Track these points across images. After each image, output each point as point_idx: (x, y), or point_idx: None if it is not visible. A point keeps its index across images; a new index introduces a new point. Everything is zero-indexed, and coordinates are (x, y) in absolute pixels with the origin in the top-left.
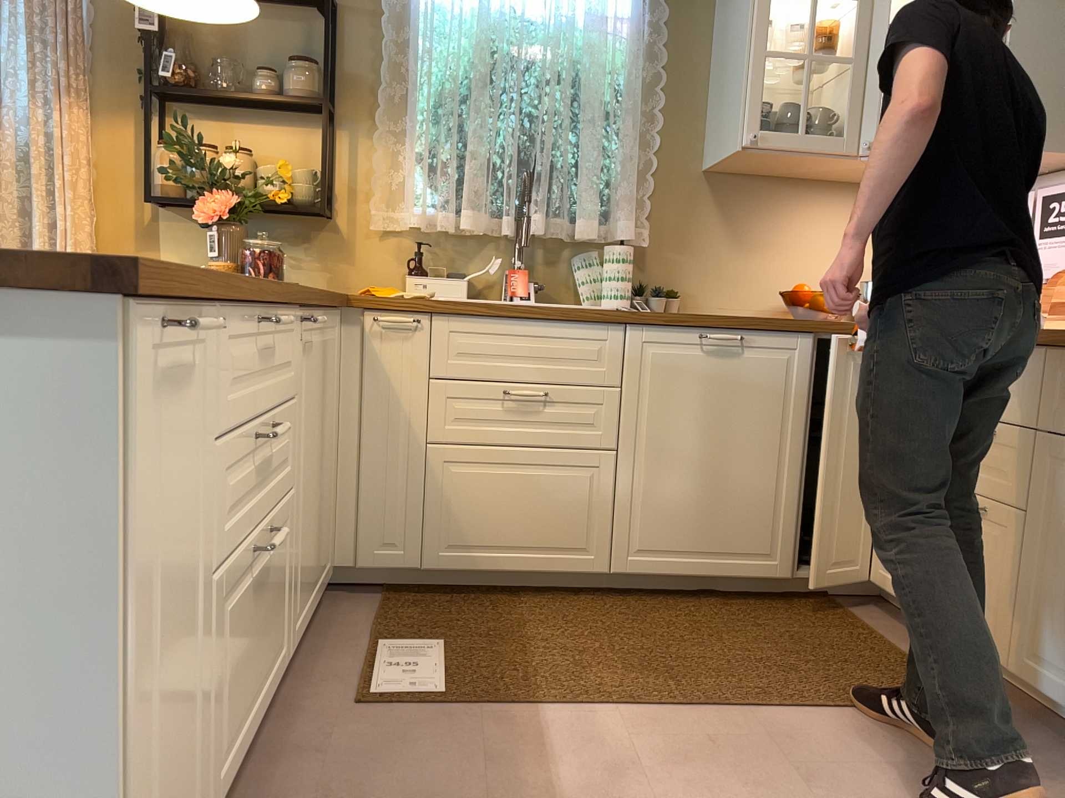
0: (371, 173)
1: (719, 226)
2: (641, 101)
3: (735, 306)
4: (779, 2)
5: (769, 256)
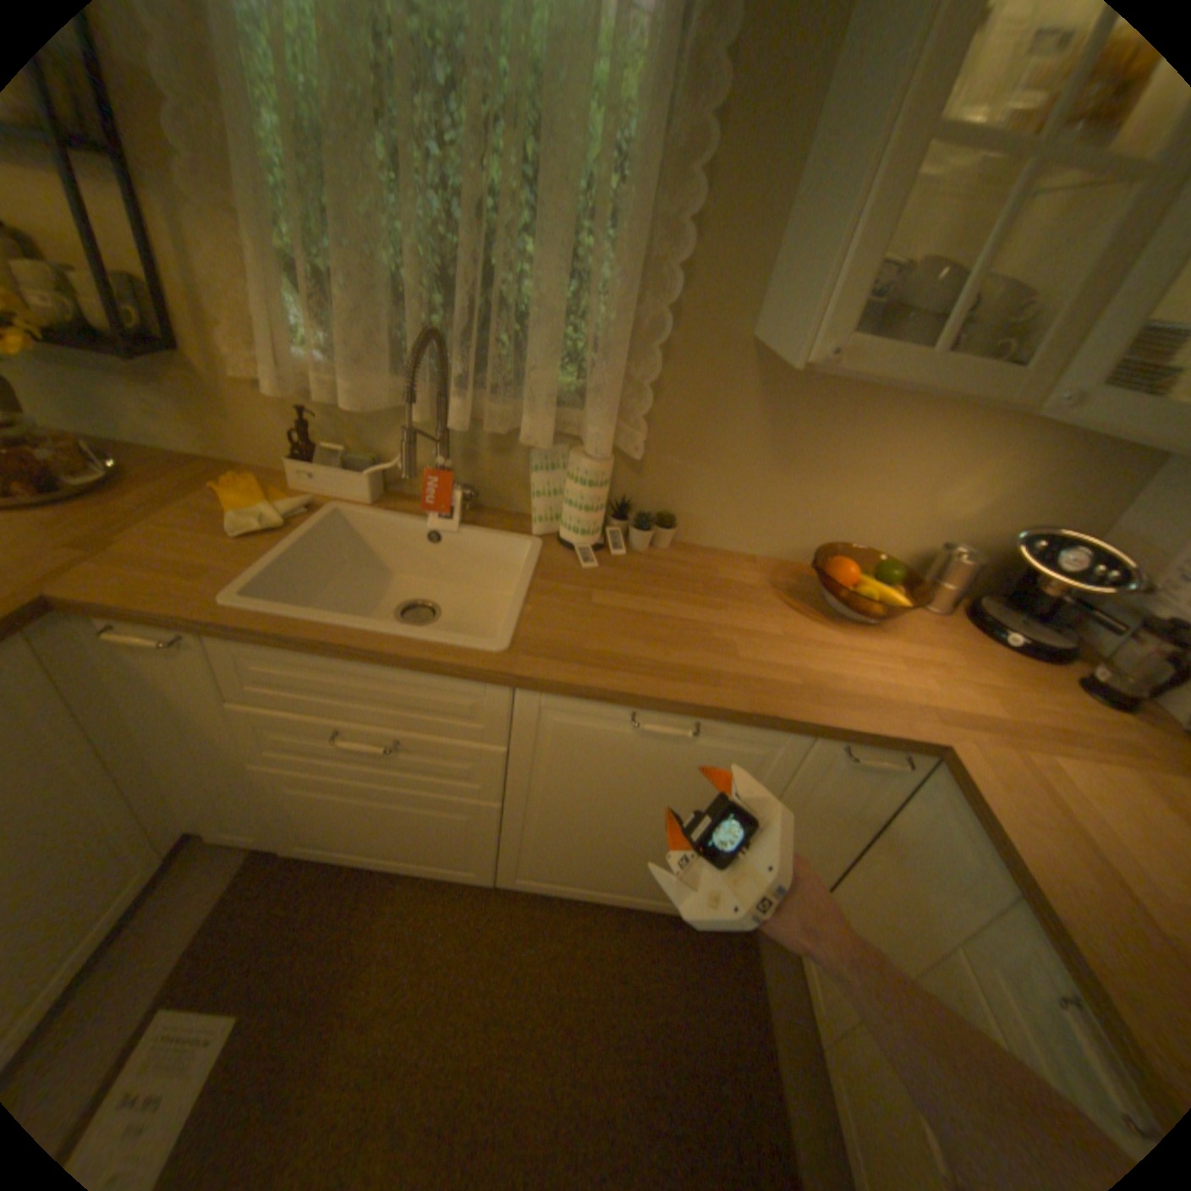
0: (213, 280)
1: (757, 431)
2: (666, 184)
3: (751, 541)
4: None
5: (821, 483)
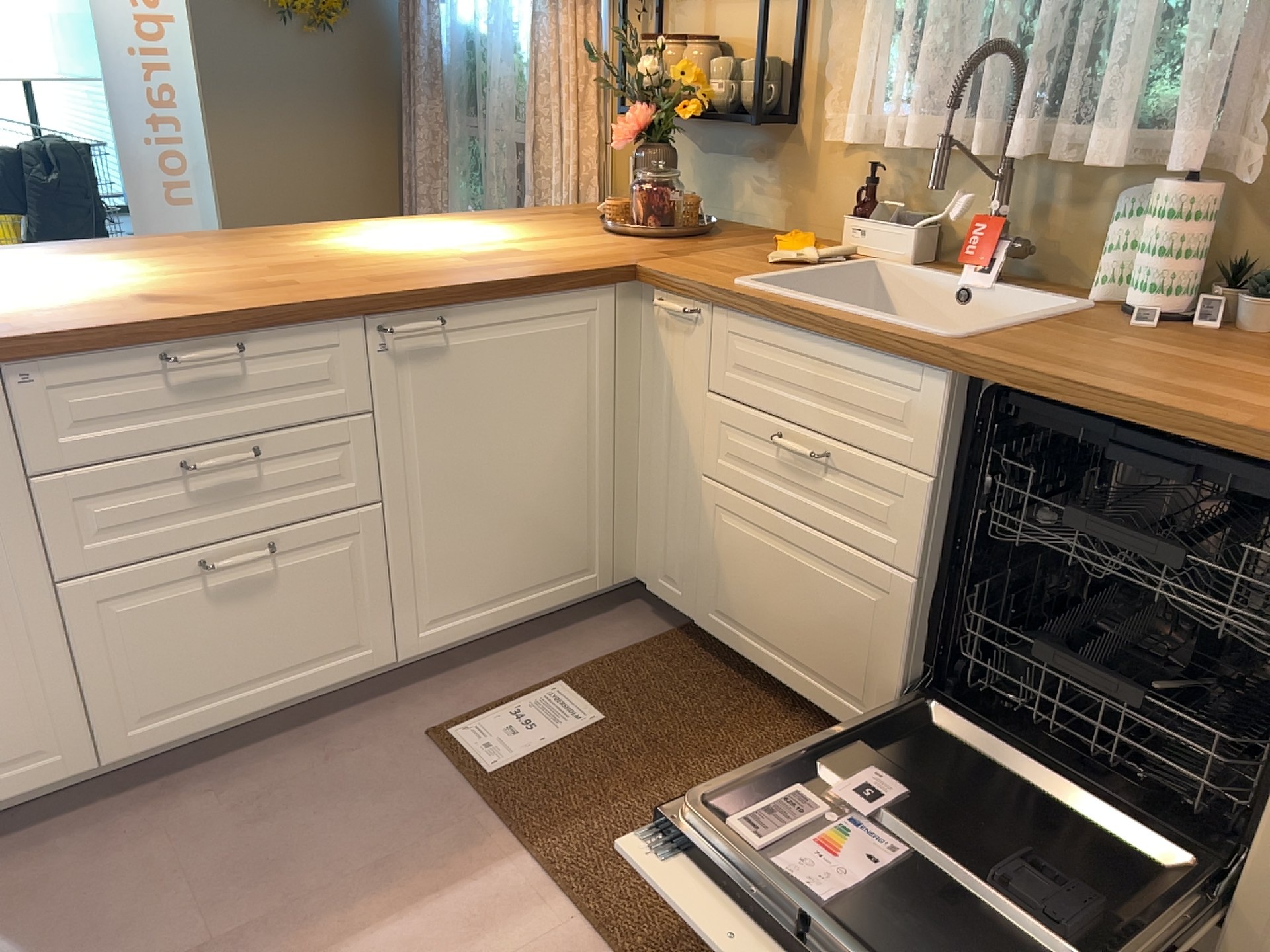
0: (839, 56)
1: None
2: None
3: None
4: None
5: None
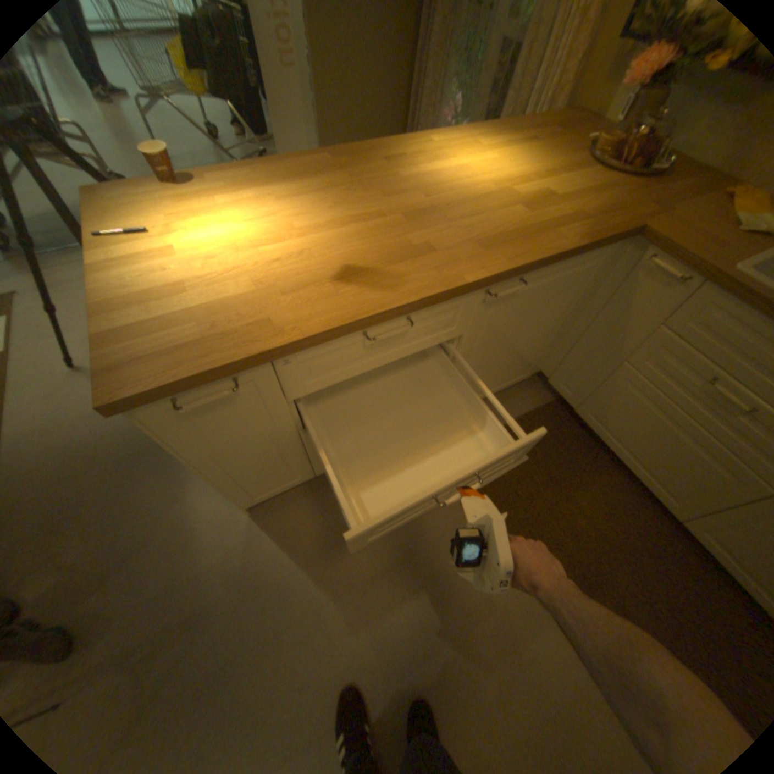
0: None
1: None
2: None
3: None
4: None
5: None
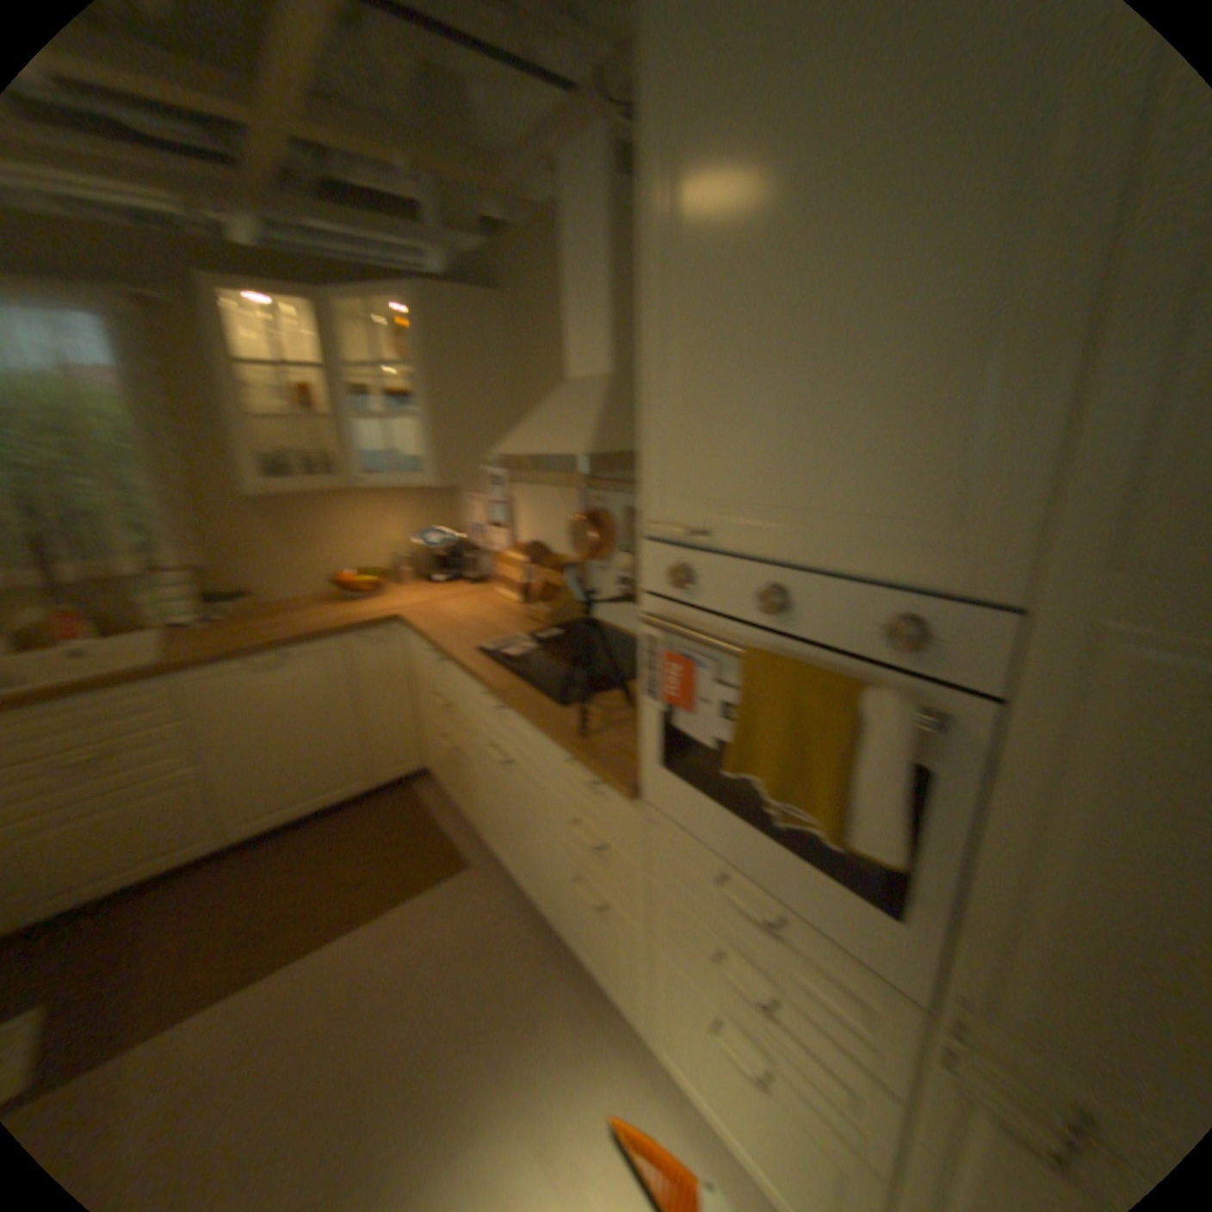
0: None
1: (257, 533)
2: (138, 440)
3: (291, 589)
4: (246, 356)
5: (309, 547)
